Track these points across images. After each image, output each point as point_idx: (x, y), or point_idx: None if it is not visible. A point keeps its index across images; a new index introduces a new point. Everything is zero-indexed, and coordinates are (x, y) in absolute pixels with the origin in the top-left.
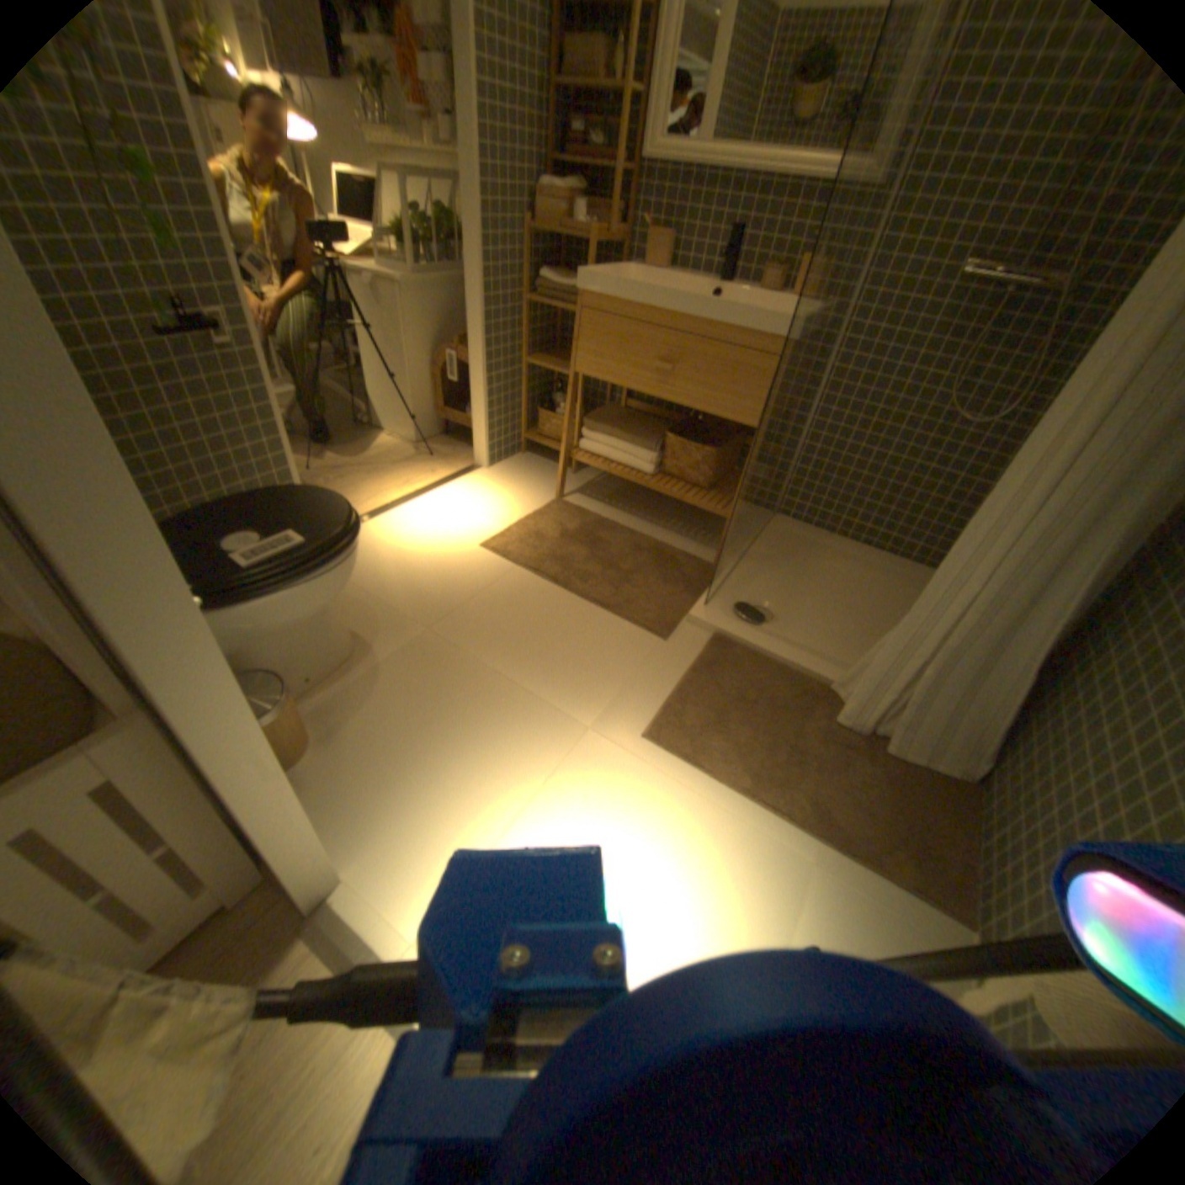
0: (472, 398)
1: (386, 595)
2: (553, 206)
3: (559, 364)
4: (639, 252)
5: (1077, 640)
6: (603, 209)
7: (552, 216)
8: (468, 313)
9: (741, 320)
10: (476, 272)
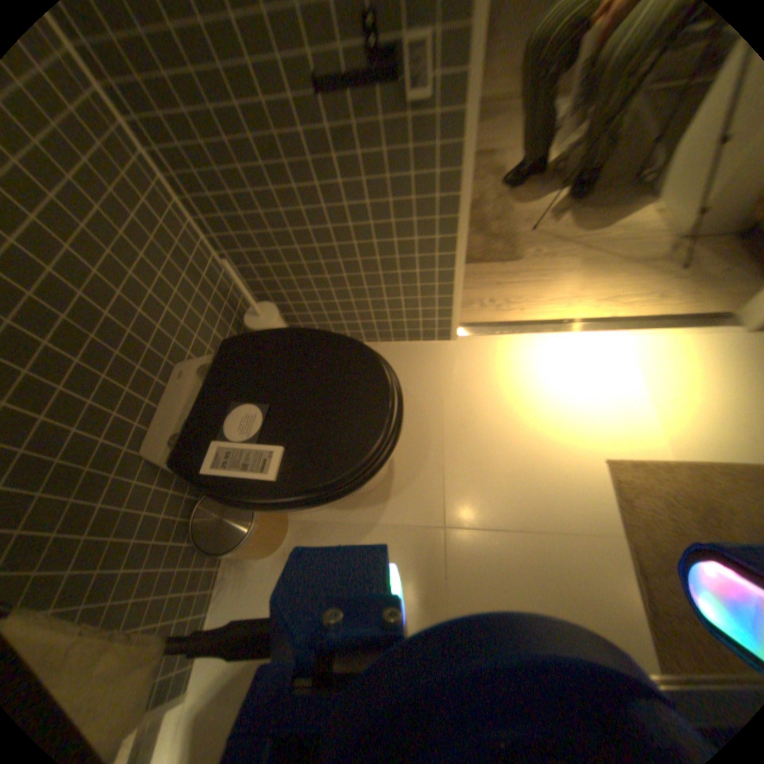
0: None
1: (454, 446)
2: None
3: None
4: None
5: None
6: None
7: None
8: None
9: None
10: None
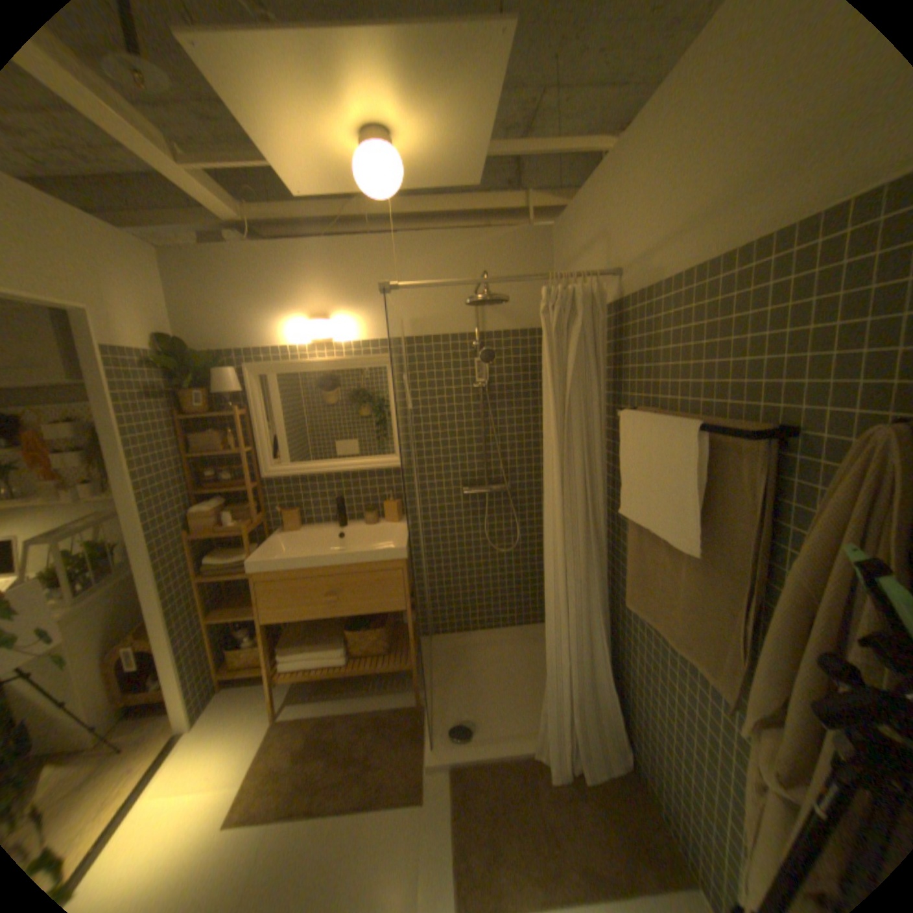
0: (159, 681)
1: None
2: (204, 523)
3: (235, 615)
4: (273, 523)
5: (612, 652)
6: (238, 508)
7: (204, 529)
8: (143, 620)
9: (369, 555)
10: (148, 590)
